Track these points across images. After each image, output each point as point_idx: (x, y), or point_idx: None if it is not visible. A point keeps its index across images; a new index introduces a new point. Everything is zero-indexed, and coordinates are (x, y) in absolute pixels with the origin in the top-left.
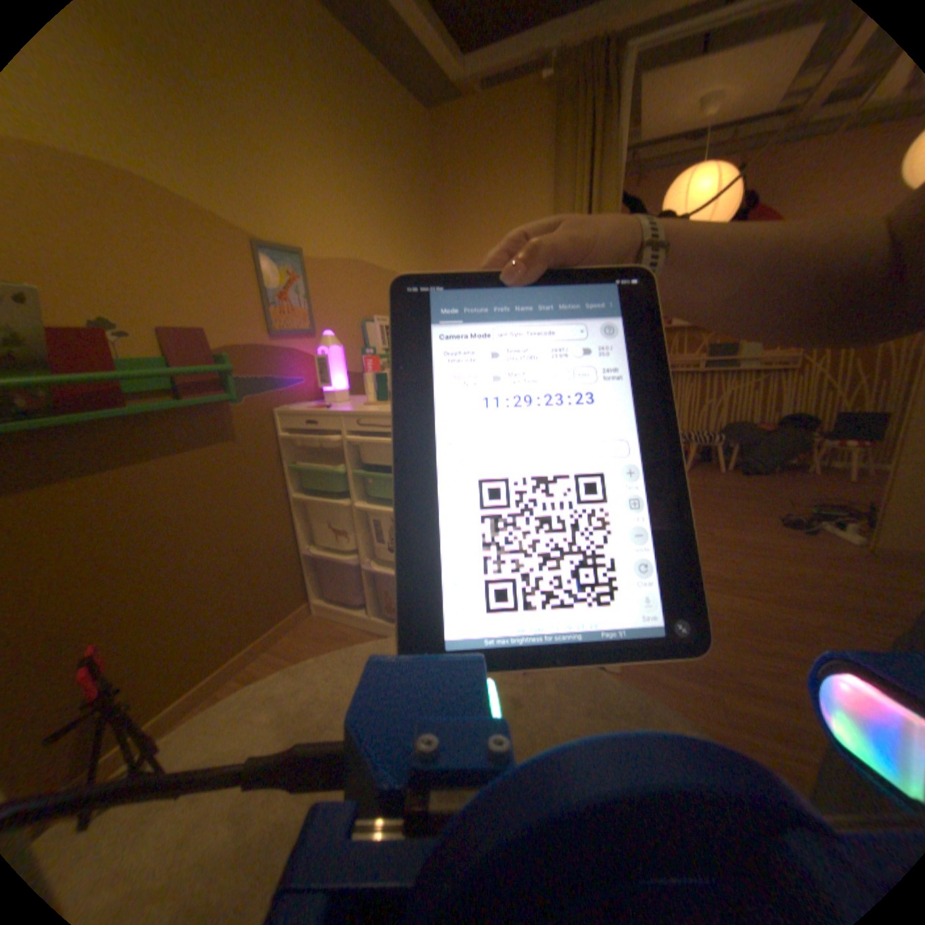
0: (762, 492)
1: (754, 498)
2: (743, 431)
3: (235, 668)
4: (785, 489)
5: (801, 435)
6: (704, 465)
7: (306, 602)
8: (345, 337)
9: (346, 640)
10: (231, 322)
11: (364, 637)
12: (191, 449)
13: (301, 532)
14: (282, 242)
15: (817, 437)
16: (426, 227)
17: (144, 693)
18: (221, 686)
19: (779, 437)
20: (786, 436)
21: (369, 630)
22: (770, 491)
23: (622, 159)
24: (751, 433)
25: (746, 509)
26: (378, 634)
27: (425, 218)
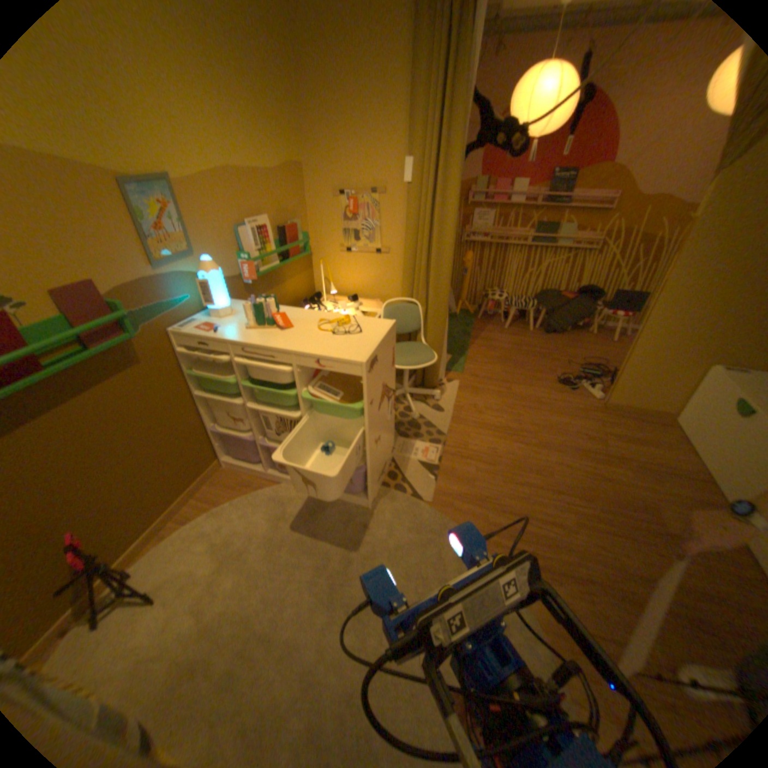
0: (552, 350)
1: (546, 355)
2: (551, 297)
3: (172, 514)
4: (569, 347)
5: (590, 303)
6: (519, 321)
7: (217, 460)
8: (221, 247)
9: (250, 487)
10: (114, 265)
11: (263, 484)
12: (105, 381)
13: (206, 416)
14: (147, 172)
15: (599, 305)
16: (288, 110)
17: (111, 546)
18: (164, 528)
19: (574, 304)
20: (579, 303)
21: (266, 479)
22: (558, 349)
23: (473, 70)
24: (556, 299)
25: (538, 366)
26: (273, 482)
27: (287, 100)
